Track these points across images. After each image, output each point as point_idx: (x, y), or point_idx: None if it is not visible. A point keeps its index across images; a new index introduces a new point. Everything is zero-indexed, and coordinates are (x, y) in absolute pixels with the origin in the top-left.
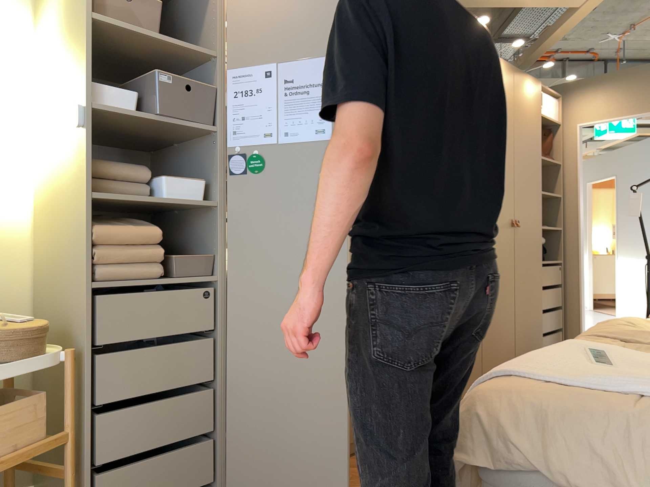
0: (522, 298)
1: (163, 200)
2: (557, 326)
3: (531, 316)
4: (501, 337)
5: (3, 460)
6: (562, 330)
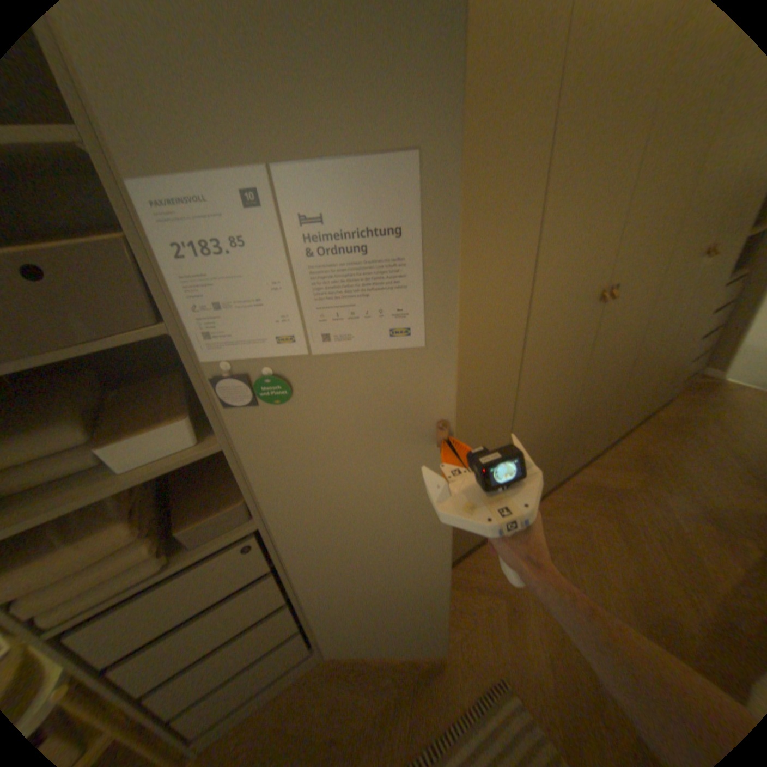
0: (681, 342)
1: (114, 486)
2: (707, 350)
3: (684, 356)
4: (641, 394)
5: None
6: (711, 350)
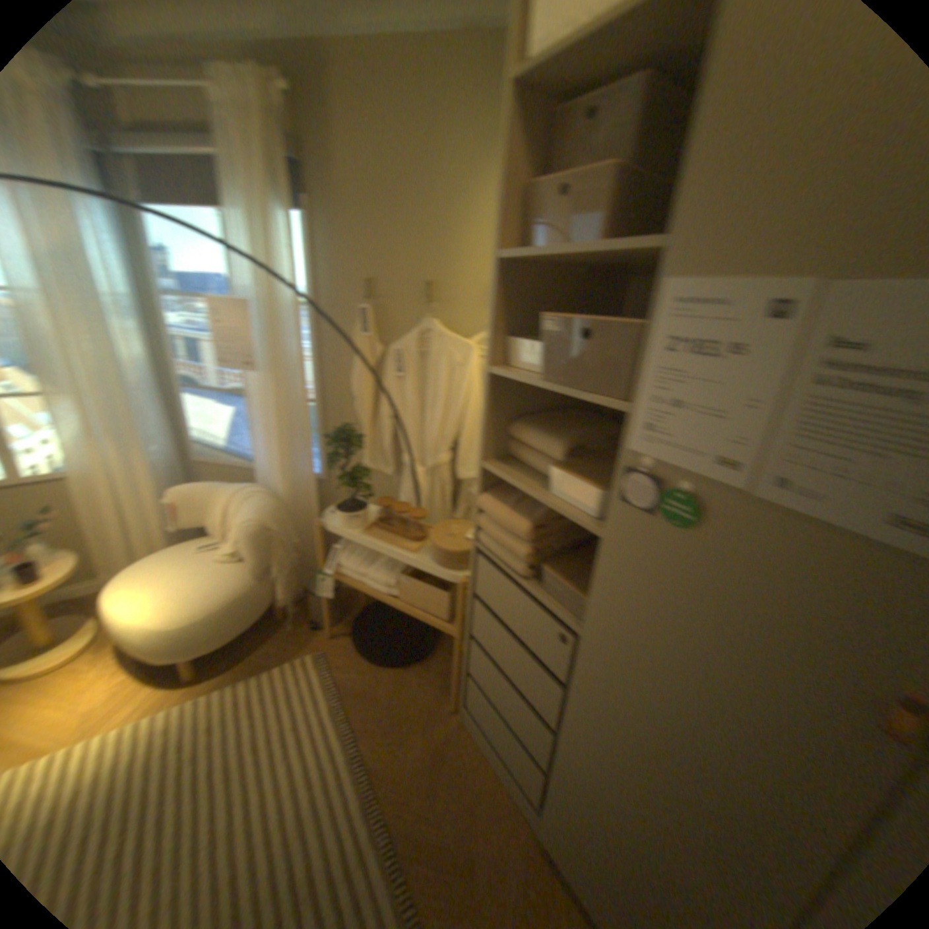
0: None
1: (540, 496)
2: None
3: None
4: None
5: (417, 612)
6: None
